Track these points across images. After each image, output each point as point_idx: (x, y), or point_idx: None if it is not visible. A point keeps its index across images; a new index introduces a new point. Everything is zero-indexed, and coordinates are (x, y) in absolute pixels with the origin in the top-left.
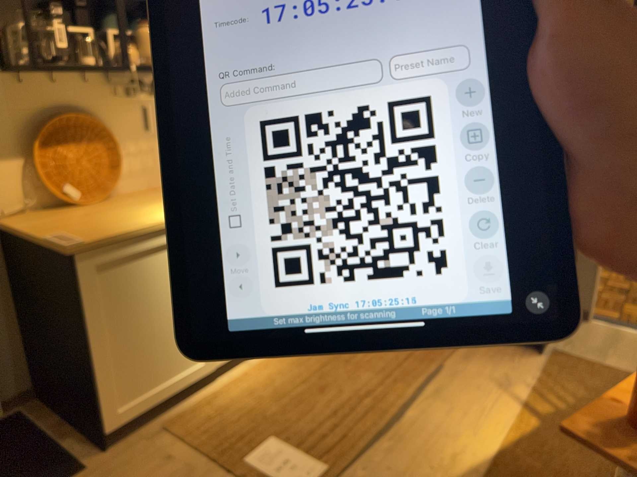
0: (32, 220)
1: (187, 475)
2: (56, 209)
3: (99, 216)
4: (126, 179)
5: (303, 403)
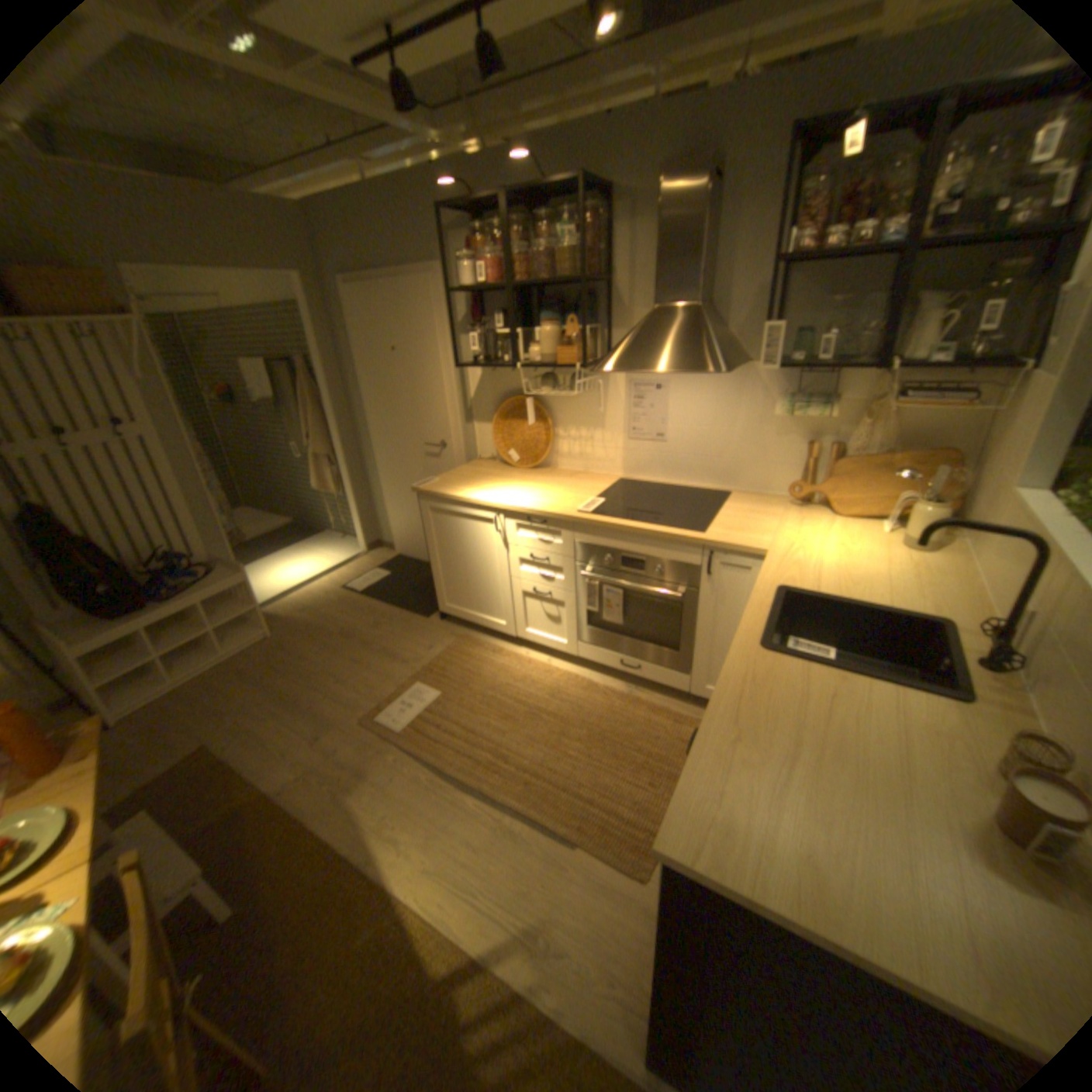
0: (476, 467)
1: (413, 660)
2: (505, 465)
3: (483, 479)
4: (564, 458)
5: (488, 707)
